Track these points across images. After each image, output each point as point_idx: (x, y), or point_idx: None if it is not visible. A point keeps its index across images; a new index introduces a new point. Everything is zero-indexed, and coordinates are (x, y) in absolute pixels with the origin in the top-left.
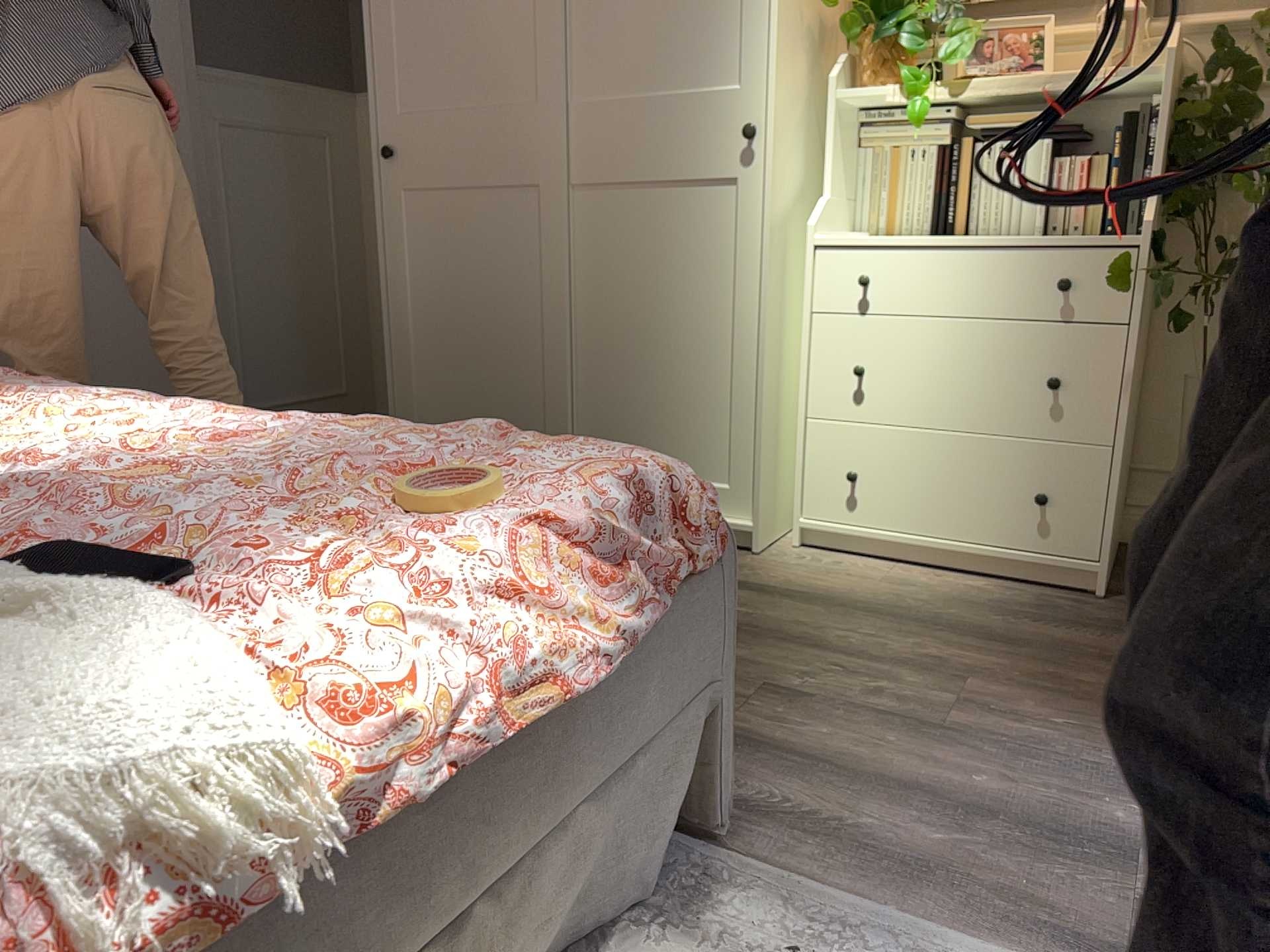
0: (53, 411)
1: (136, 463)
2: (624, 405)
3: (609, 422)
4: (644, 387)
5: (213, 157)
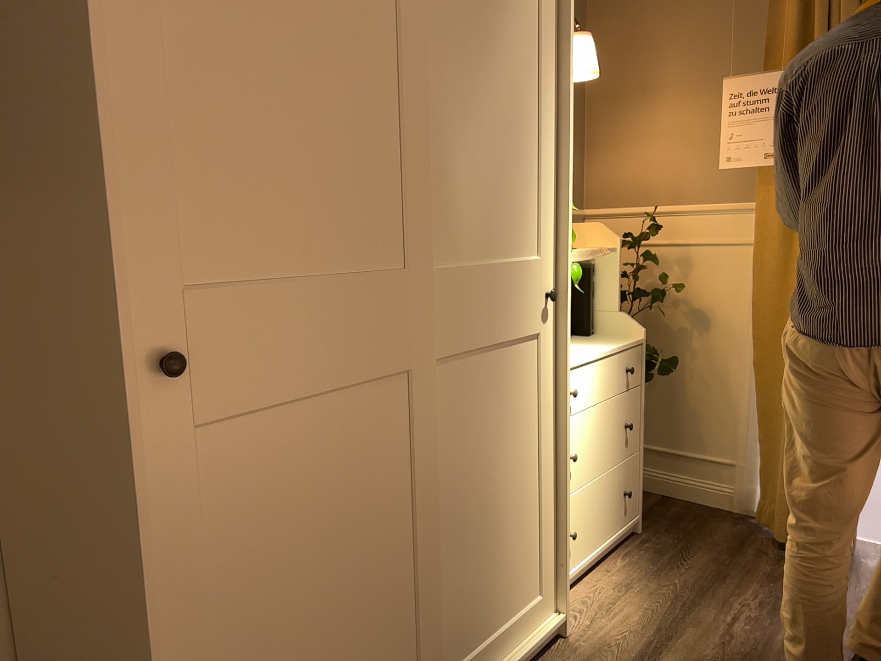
0: None
1: None
2: (472, 580)
3: (461, 609)
4: (486, 551)
5: None
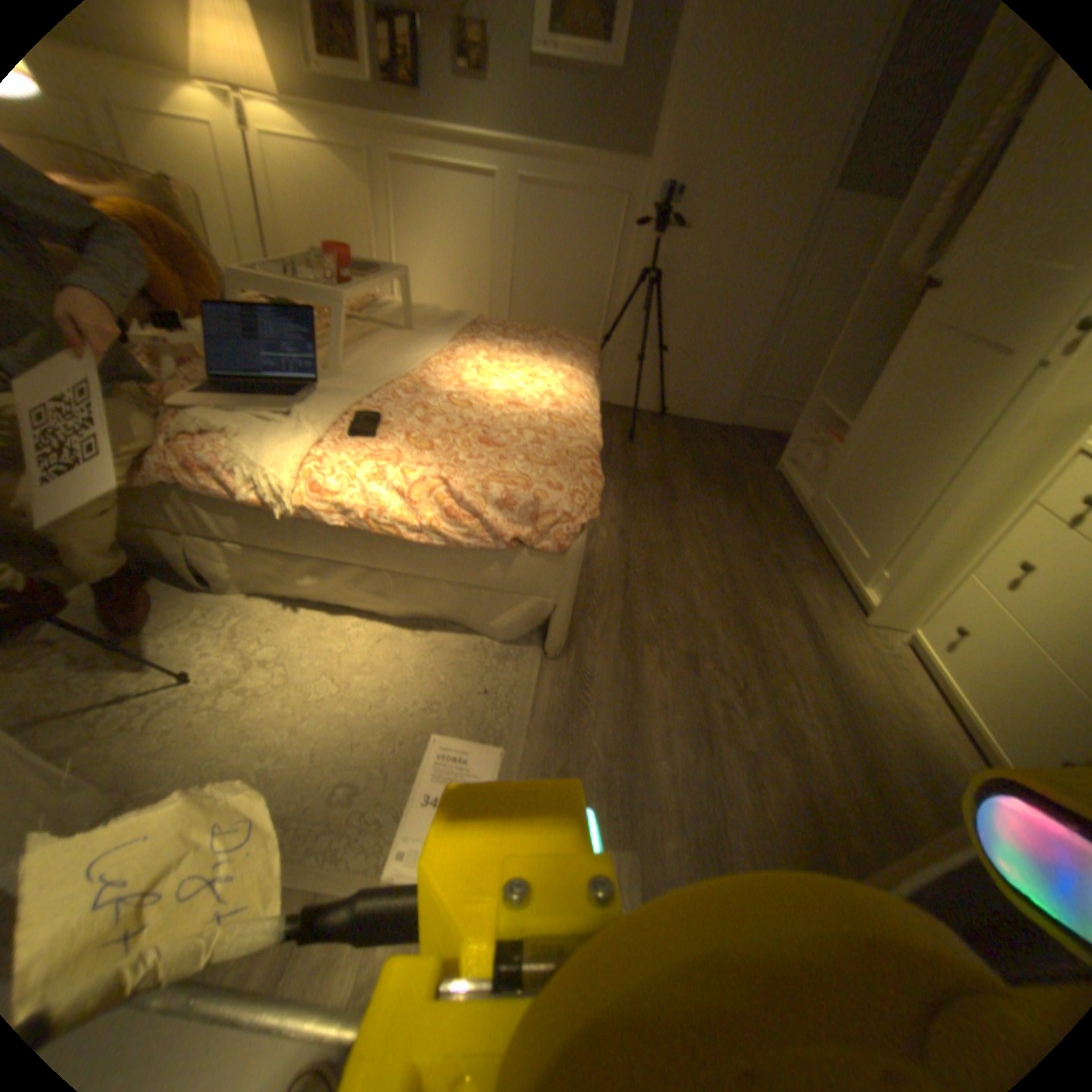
0: (548, 366)
1: (493, 396)
2: (880, 490)
3: (867, 495)
4: (895, 486)
5: (815, 248)
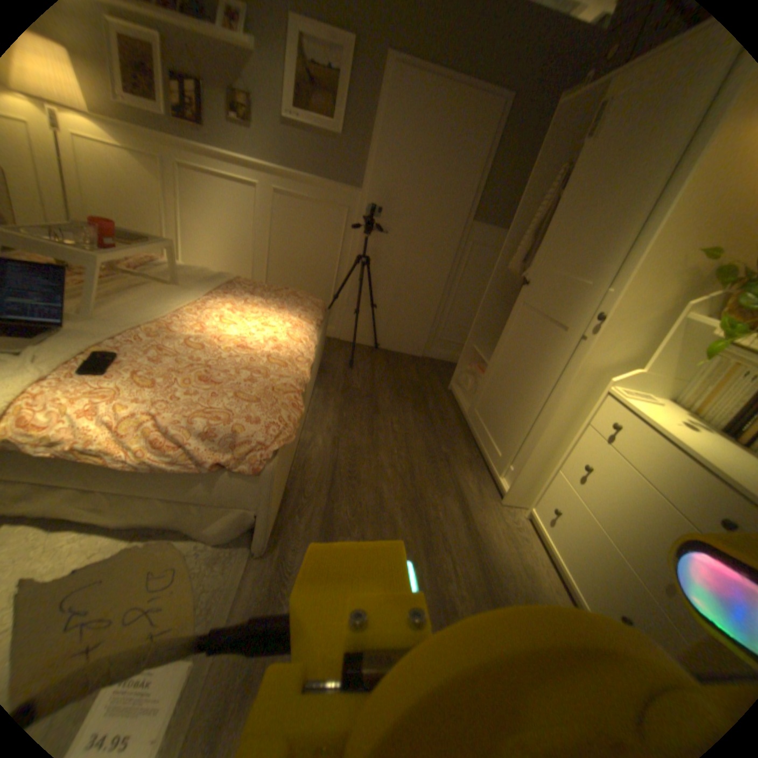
0: (279, 317)
1: (225, 340)
2: (505, 408)
3: (498, 411)
4: (513, 406)
5: (464, 252)
